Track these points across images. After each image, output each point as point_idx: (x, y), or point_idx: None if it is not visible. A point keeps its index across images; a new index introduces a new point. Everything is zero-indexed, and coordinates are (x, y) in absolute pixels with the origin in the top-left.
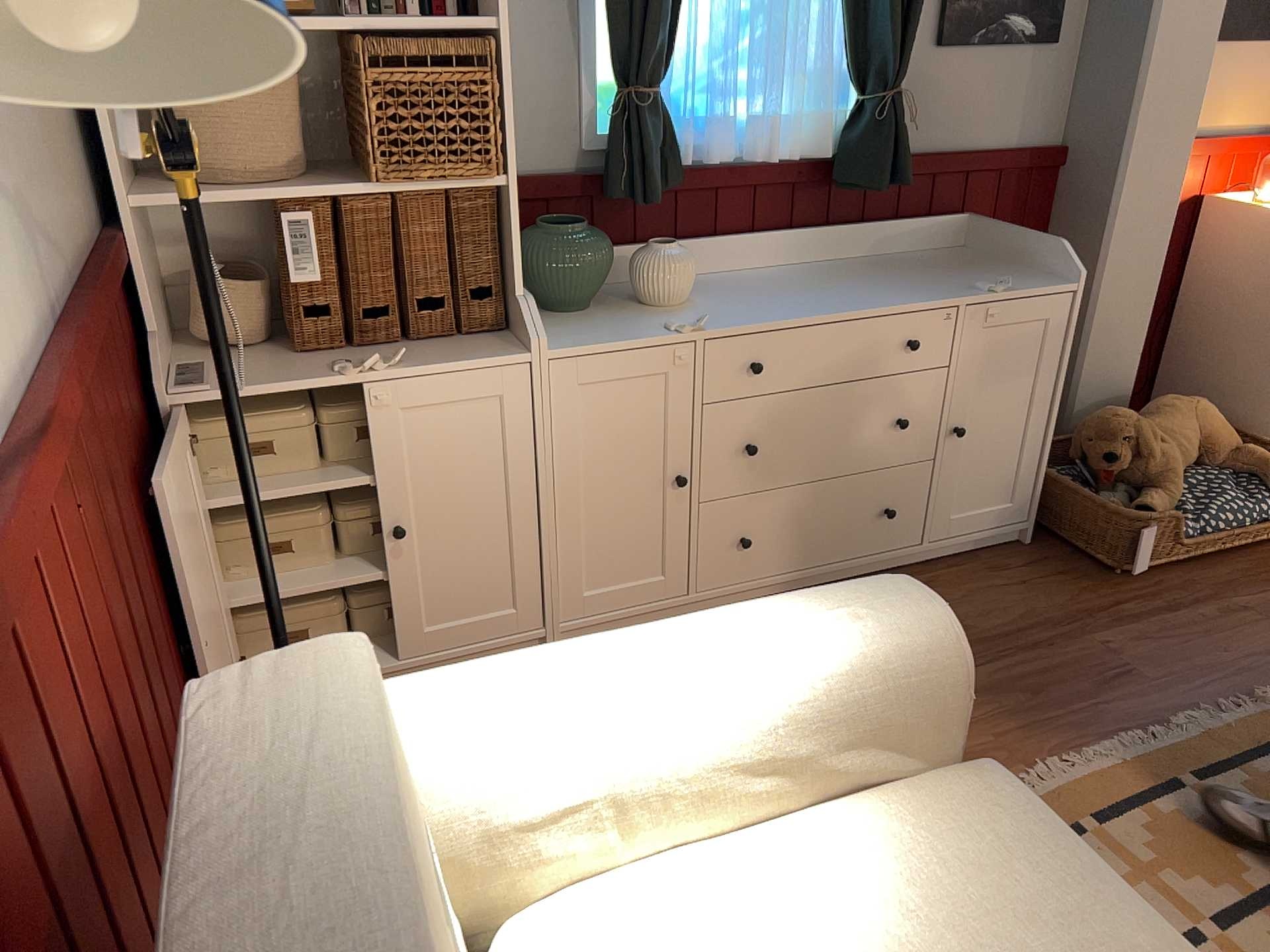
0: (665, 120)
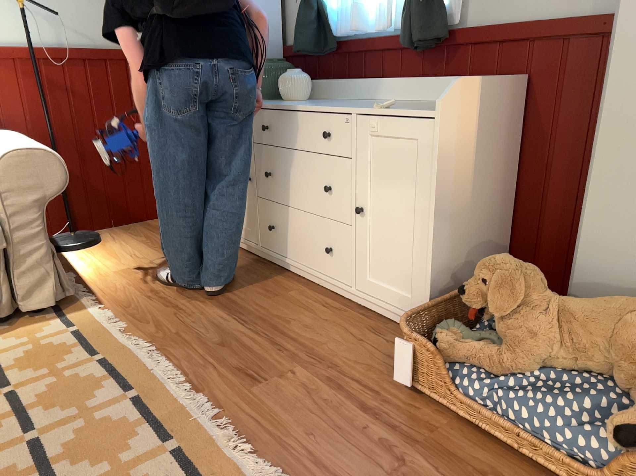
0: (319, 13)
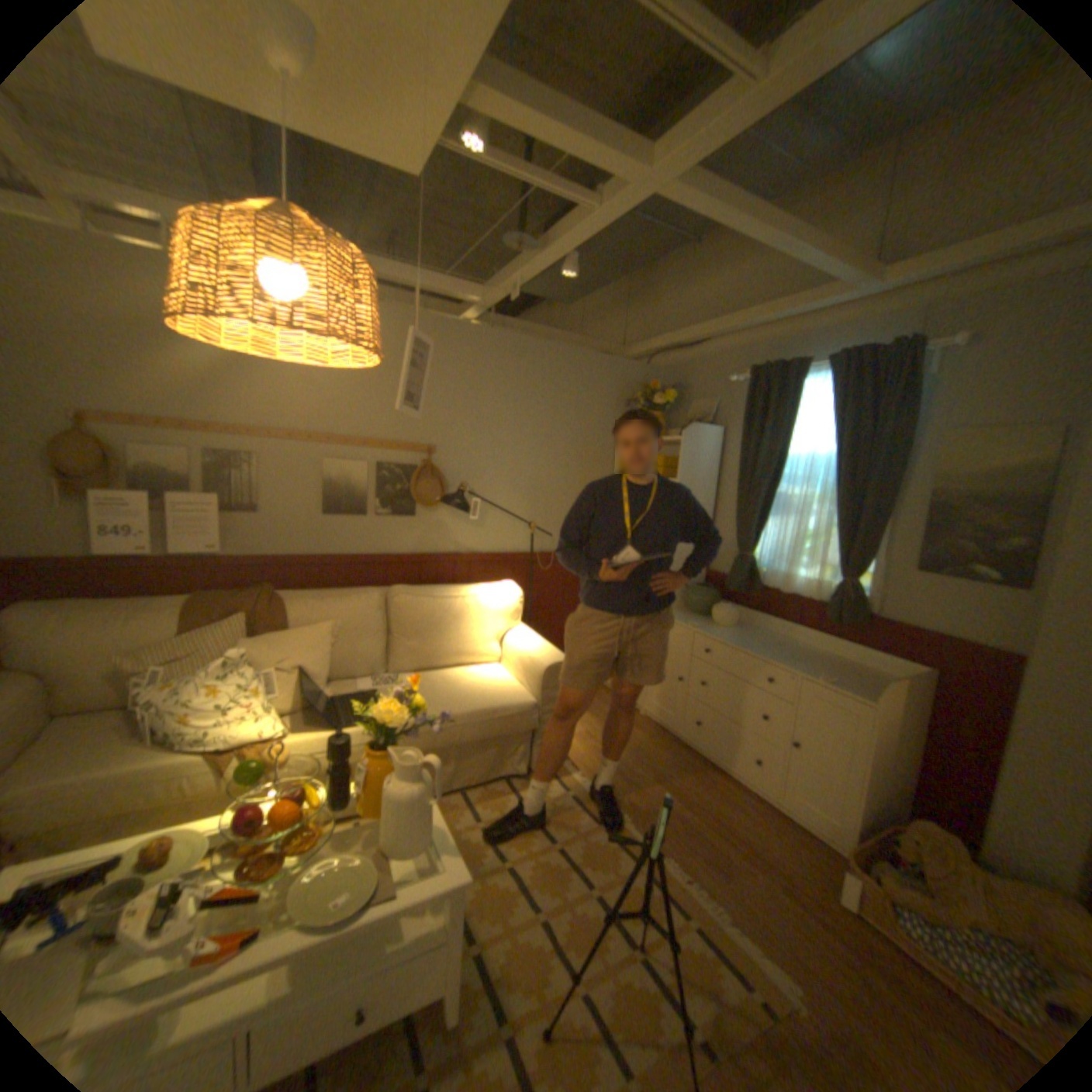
0: (752, 565)
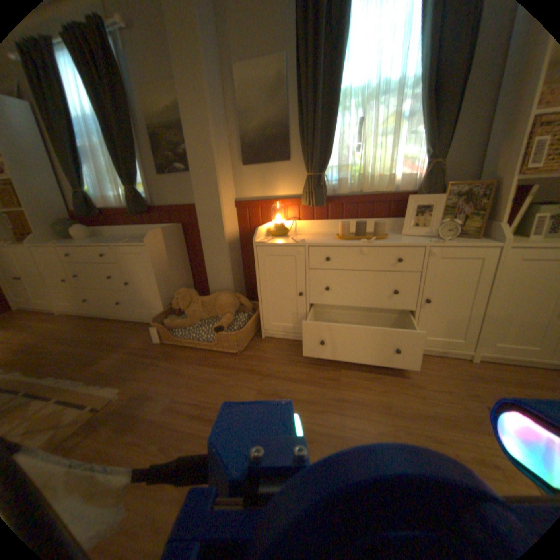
0: (85, 196)
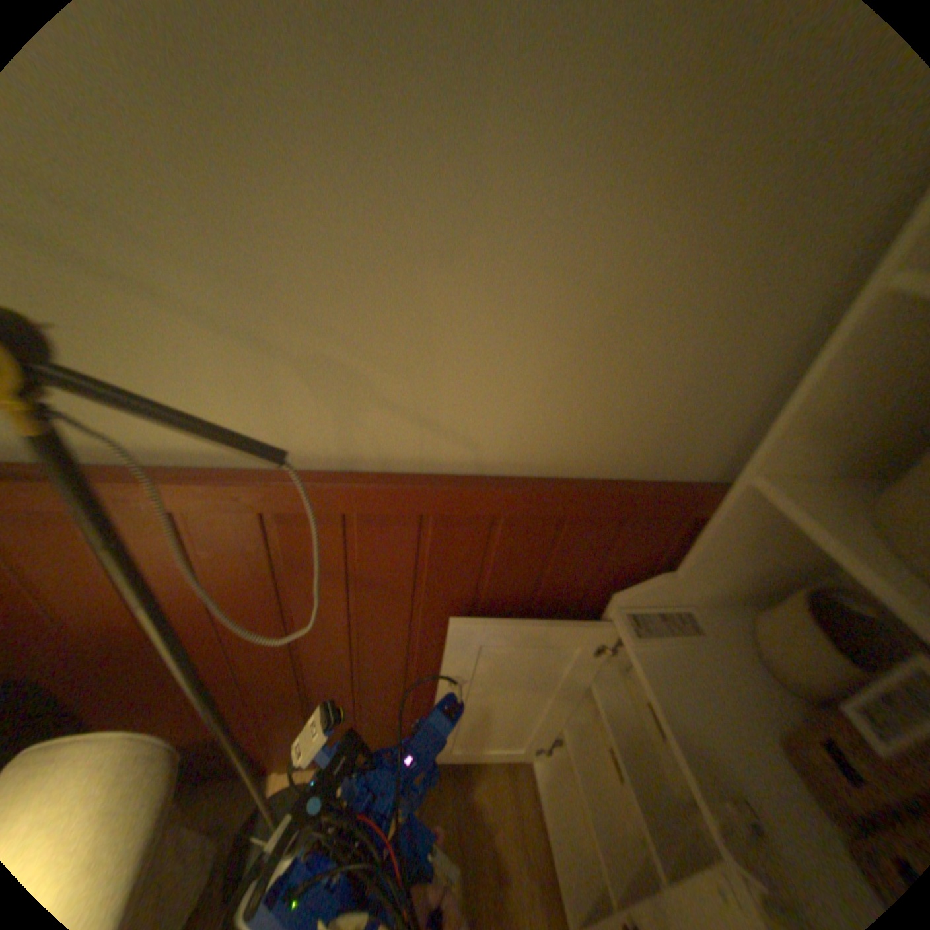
0: None
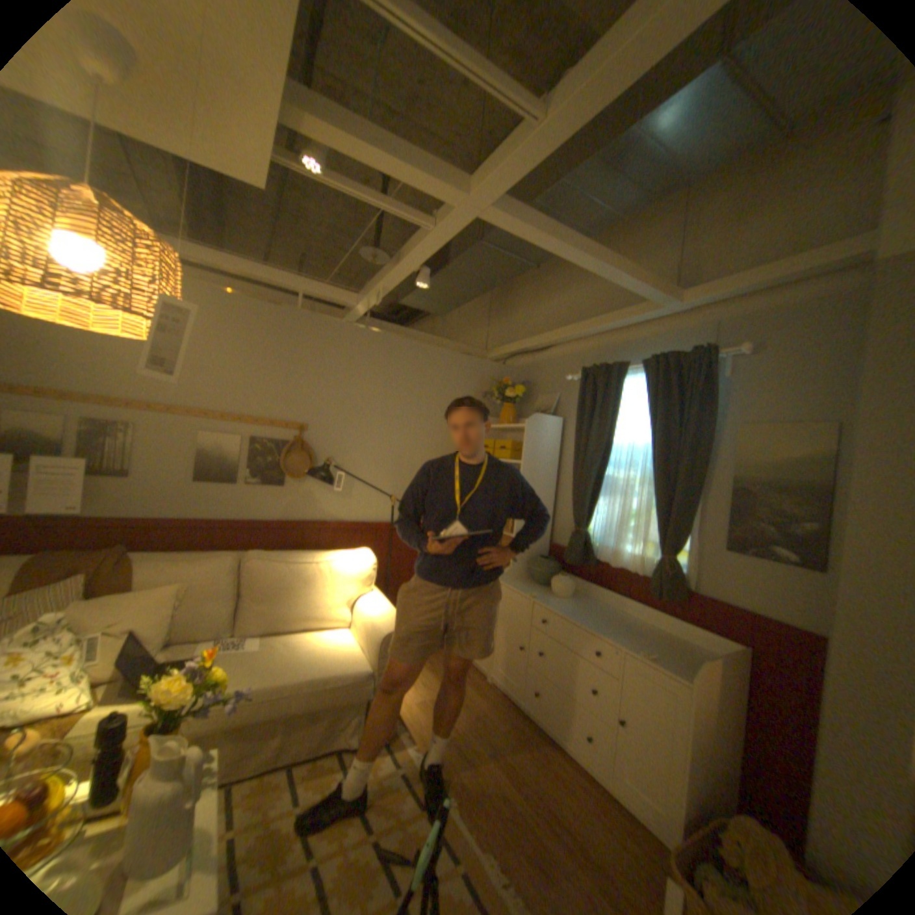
0: (586, 540)
